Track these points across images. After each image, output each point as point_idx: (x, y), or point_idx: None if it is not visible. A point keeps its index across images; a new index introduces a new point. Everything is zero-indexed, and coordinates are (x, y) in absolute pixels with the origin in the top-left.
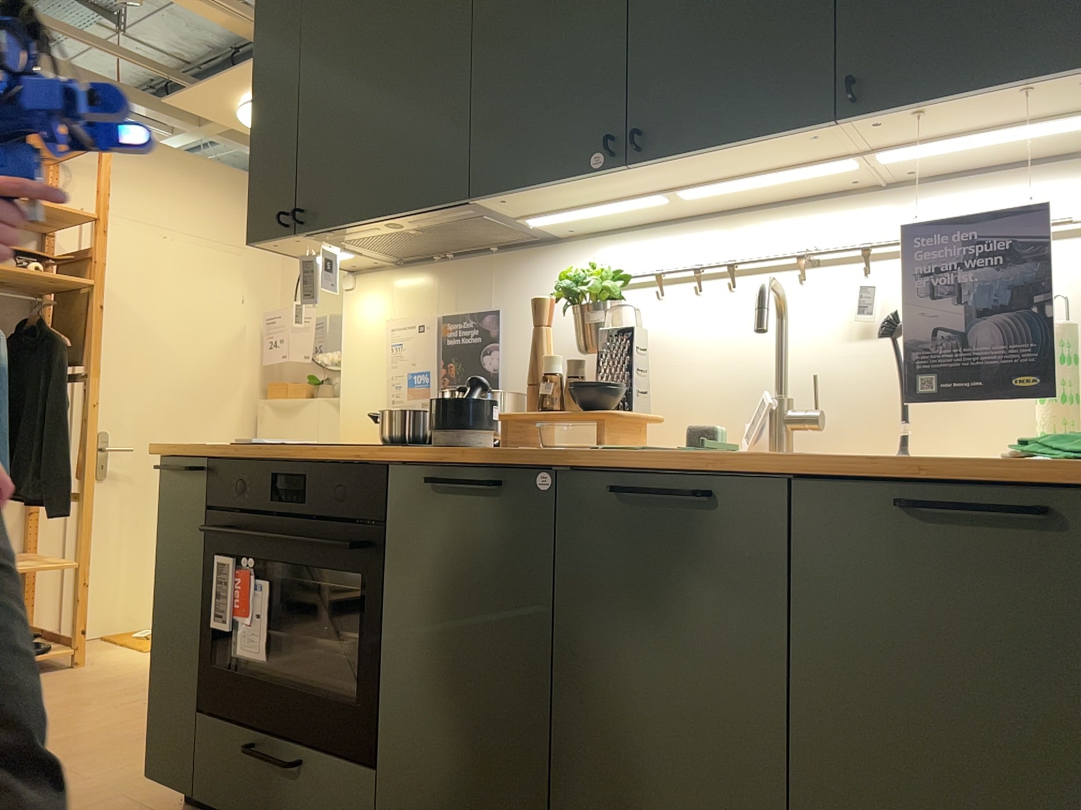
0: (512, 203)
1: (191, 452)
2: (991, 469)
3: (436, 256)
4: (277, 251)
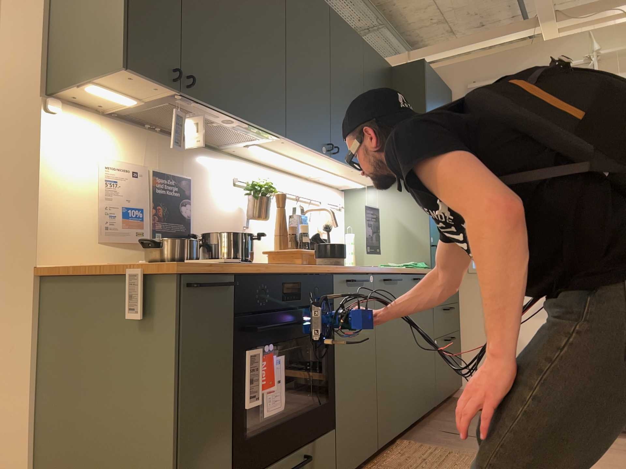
0: (278, 142)
1: (222, 269)
2: (417, 270)
3: (150, 125)
4: (113, 77)
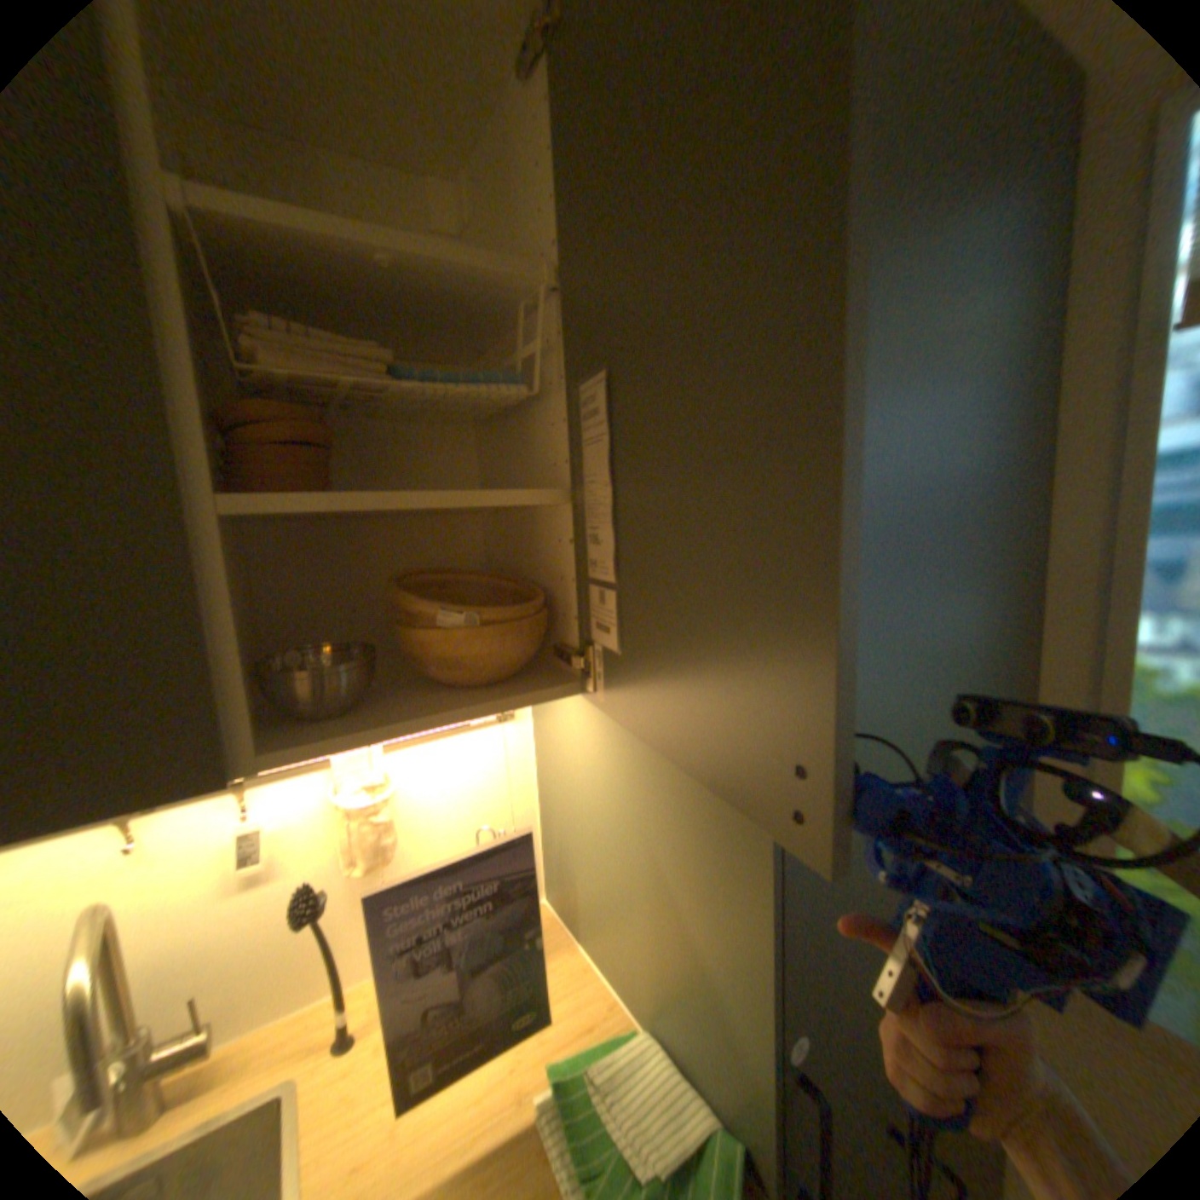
0: None
1: None
2: None
3: None
4: None
